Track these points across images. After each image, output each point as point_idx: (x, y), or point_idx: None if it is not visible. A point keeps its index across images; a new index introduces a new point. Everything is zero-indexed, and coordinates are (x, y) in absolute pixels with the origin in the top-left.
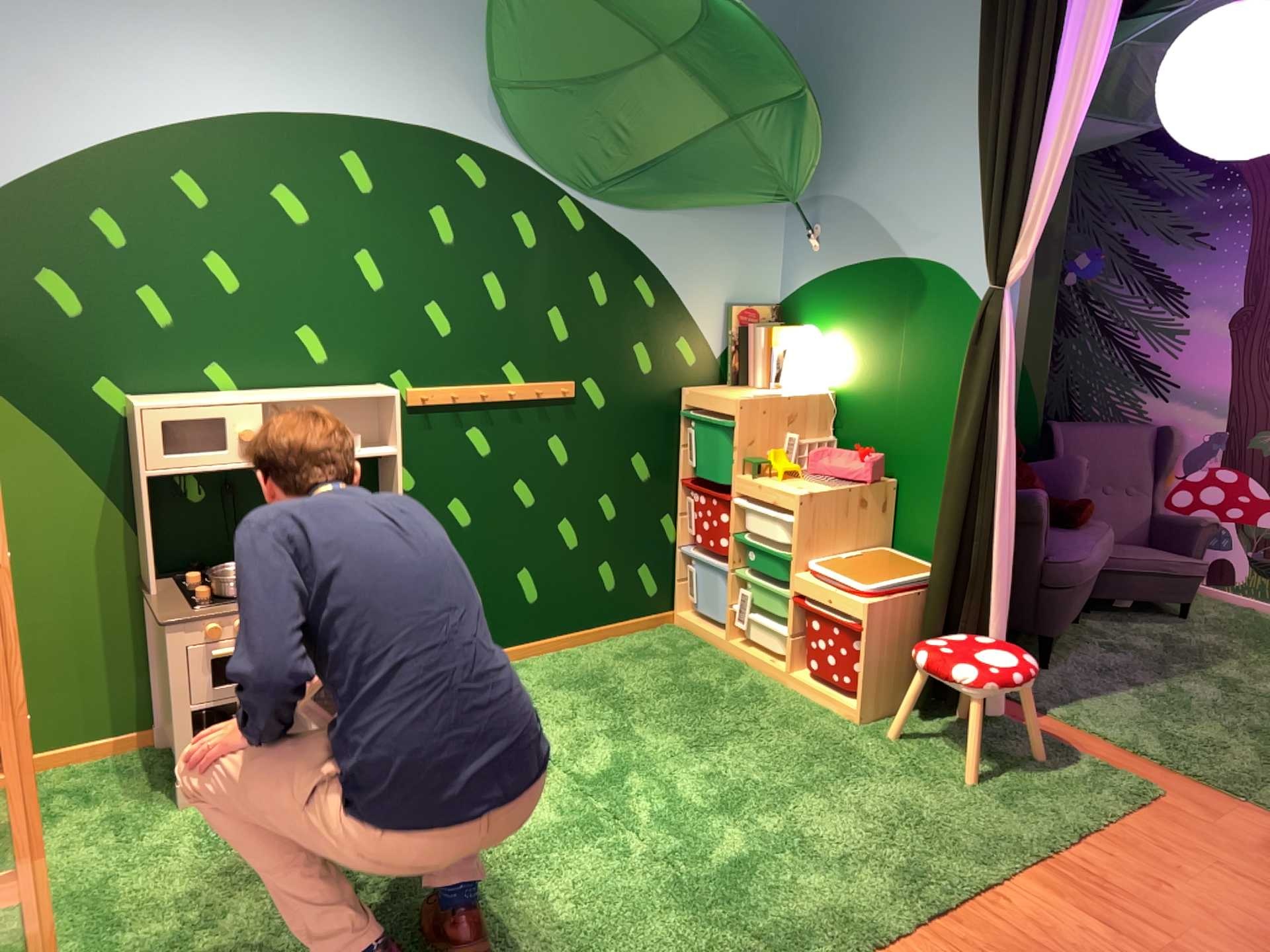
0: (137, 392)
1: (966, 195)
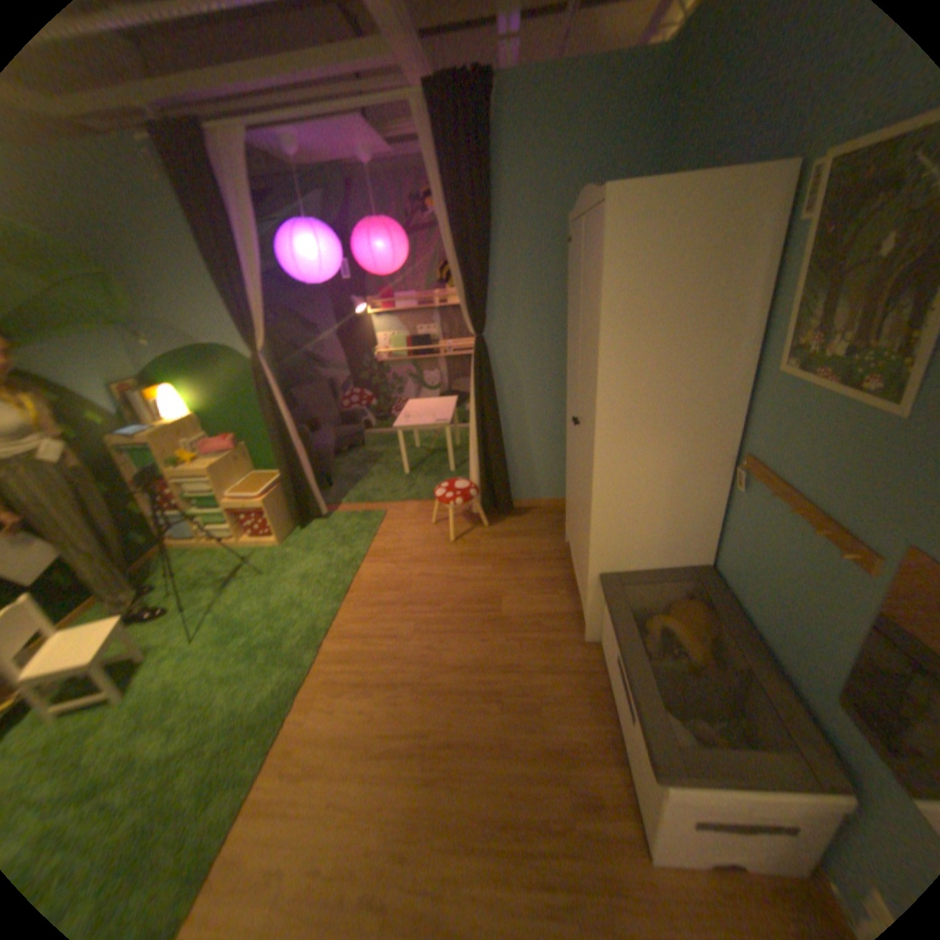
0: None
1: (220, 312)
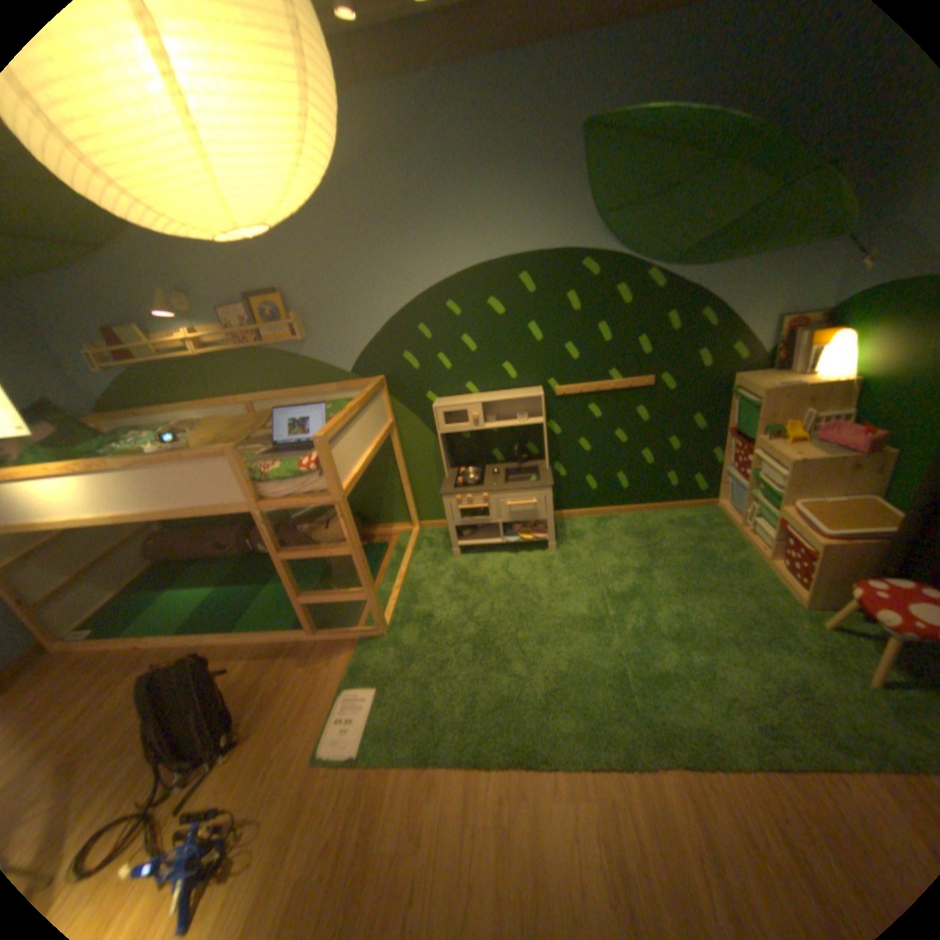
0: (440, 398)
1: None
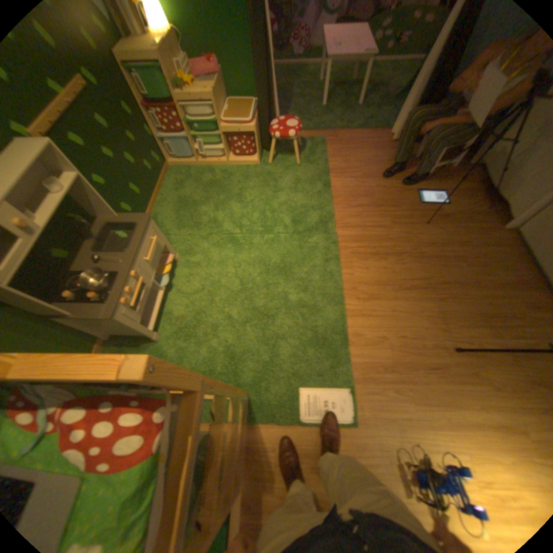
0: None
1: None
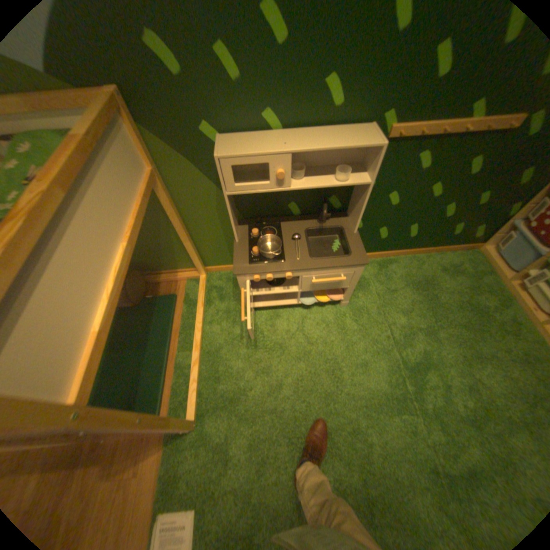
0: (223, 131)
1: None
